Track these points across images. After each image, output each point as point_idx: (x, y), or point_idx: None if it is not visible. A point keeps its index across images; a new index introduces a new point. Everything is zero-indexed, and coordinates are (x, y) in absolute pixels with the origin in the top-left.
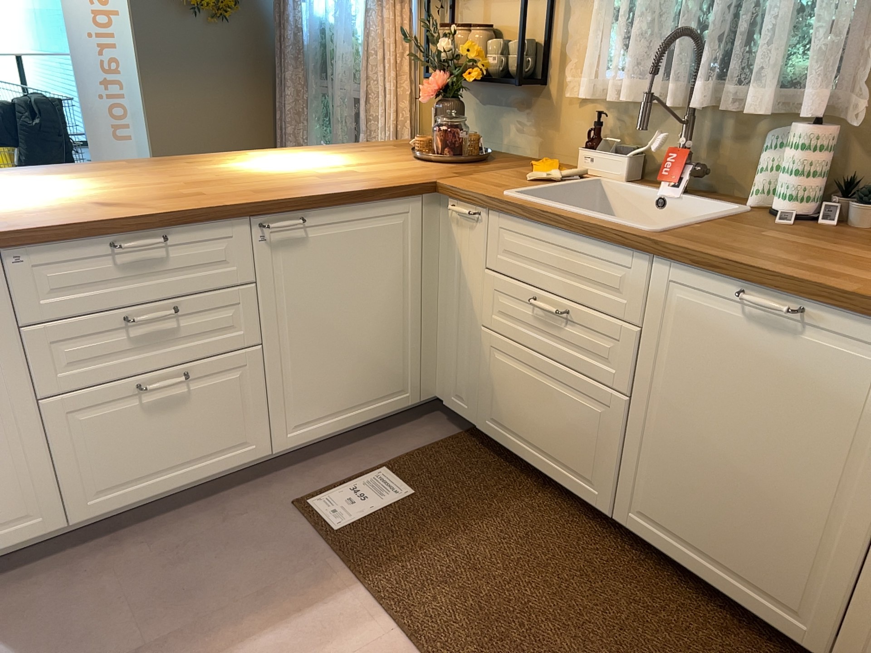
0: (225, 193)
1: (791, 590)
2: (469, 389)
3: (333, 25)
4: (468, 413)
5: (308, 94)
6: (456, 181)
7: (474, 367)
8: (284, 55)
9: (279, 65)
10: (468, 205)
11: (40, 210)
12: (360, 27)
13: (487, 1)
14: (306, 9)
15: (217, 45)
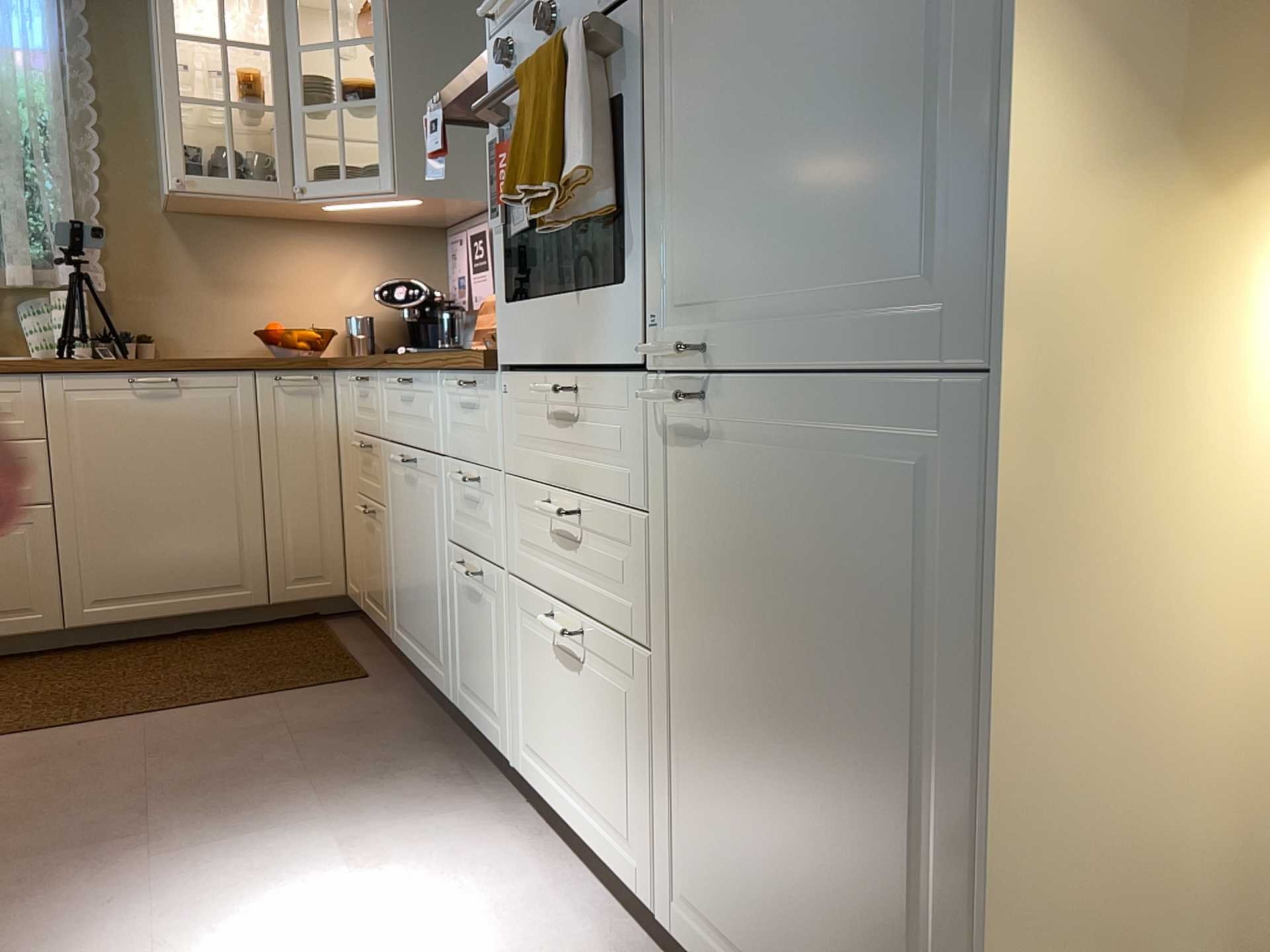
0: None
1: (232, 571)
2: None
3: None
4: None
5: None
6: None
7: None
8: None
9: None
10: None
11: None
12: None
13: None
14: None
15: None
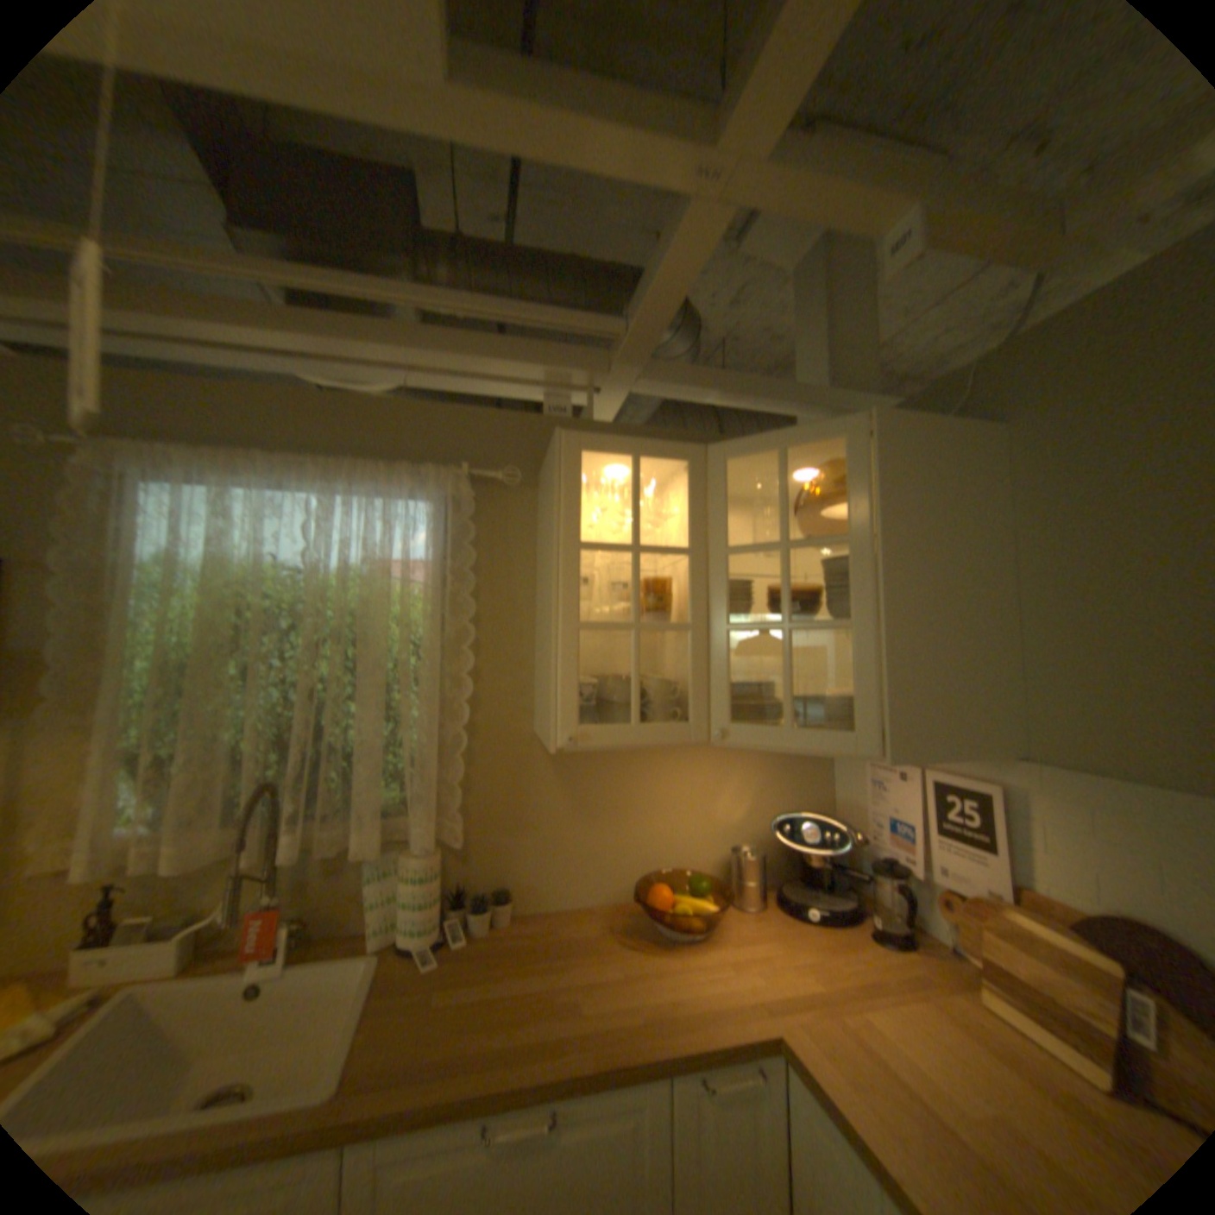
0: None
1: None
2: None
3: None
4: None
5: None
6: None
7: None
8: None
9: None
10: None
11: None
12: None
13: None
14: None
15: None
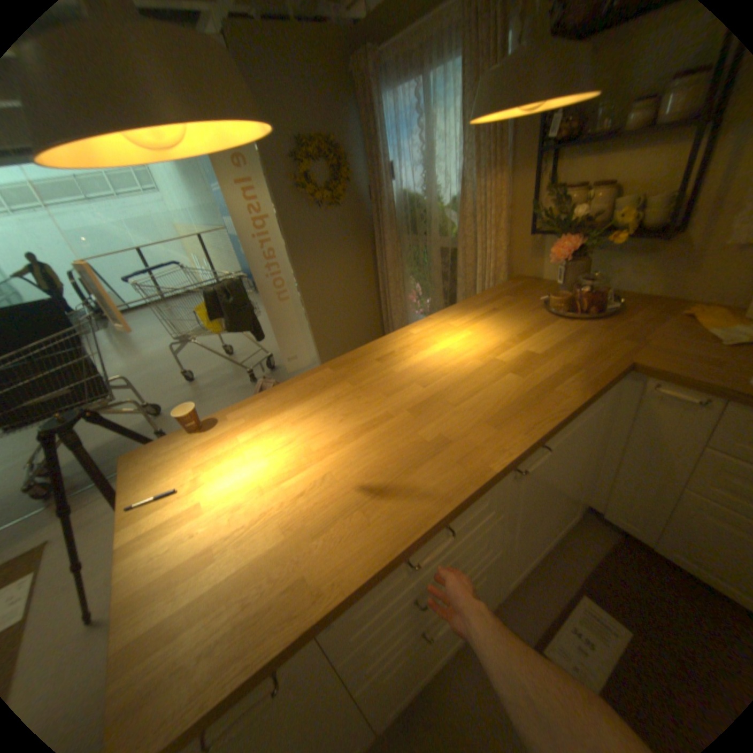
0: (468, 434)
1: None
2: (649, 523)
3: (418, 194)
4: (643, 537)
5: (401, 246)
6: (657, 359)
7: (664, 512)
8: (378, 221)
9: (375, 229)
10: (690, 390)
11: (317, 523)
12: (447, 193)
13: (605, 153)
14: (393, 184)
15: (332, 223)
